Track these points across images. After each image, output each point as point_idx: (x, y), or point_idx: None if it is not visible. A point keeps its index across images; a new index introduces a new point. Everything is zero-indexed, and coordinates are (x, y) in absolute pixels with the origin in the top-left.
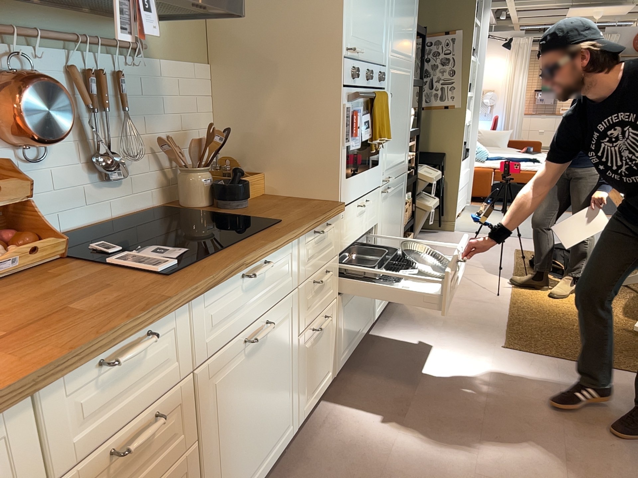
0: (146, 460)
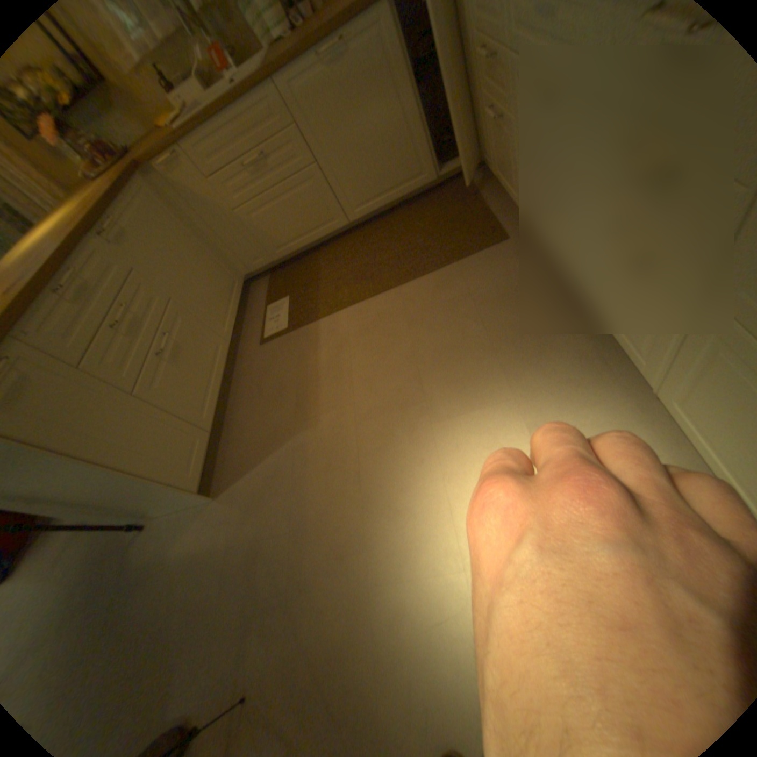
0: (497, 79)
